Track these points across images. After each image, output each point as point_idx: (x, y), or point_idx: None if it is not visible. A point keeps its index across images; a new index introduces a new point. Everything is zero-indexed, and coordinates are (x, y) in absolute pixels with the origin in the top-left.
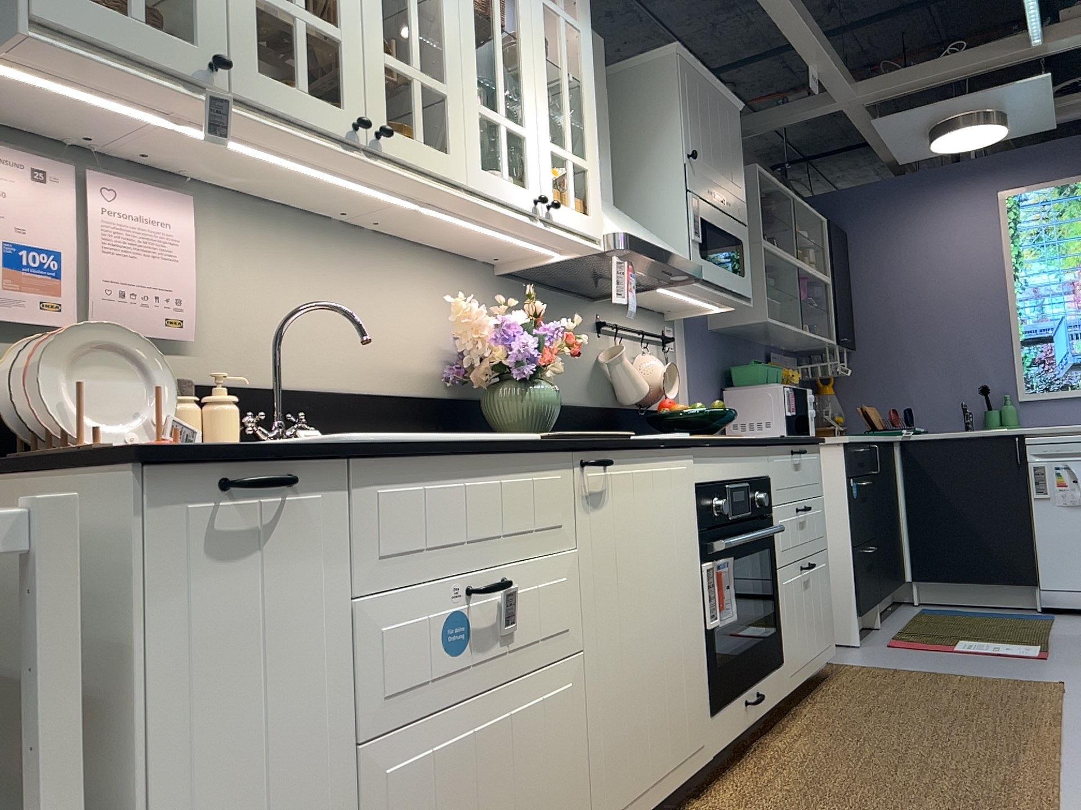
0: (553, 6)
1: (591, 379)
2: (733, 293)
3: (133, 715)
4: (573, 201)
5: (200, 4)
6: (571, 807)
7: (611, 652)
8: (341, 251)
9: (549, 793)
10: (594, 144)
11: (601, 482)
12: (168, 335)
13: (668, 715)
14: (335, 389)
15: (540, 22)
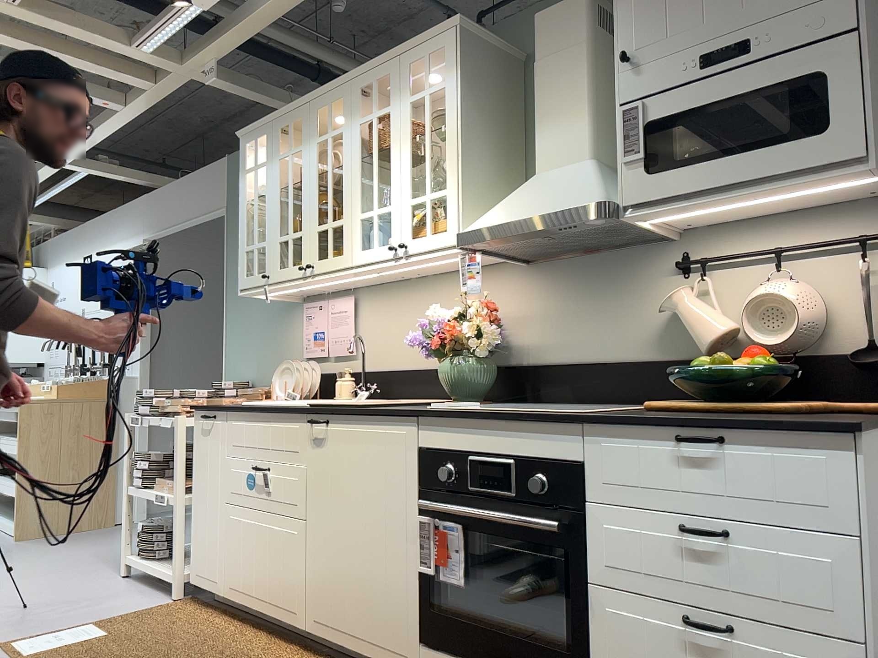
0: (417, 96)
1: (659, 329)
2: (778, 176)
3: (193, 467)
4: (427, 229)
5: (266, 258)
6: (293, 591)
7: (321, 530)
8: (414, 293)
9: (283, 574)
10: (452, 168)
11: (322, 433)
12: (348, 353)
13: (366, 602)
14: (409, 368)
15: (405, 121)
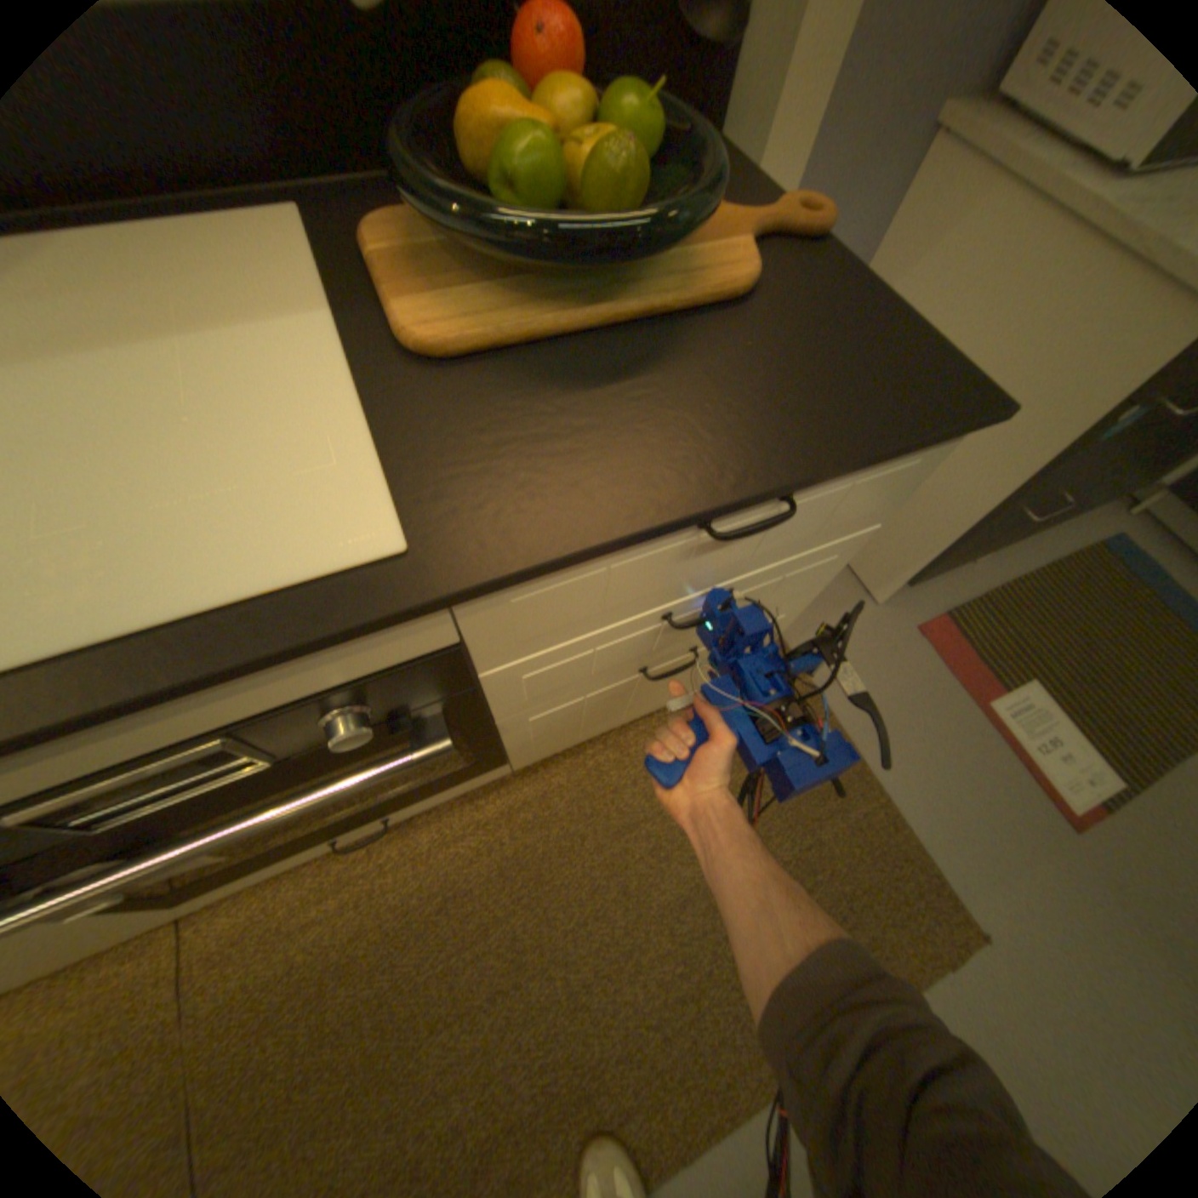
0: None
1: None
2: None
3: None
4: None
5: None
6: None
7: None
8: None
9: None
10: None
11: None
12: None
13: None
14: None
15: None
